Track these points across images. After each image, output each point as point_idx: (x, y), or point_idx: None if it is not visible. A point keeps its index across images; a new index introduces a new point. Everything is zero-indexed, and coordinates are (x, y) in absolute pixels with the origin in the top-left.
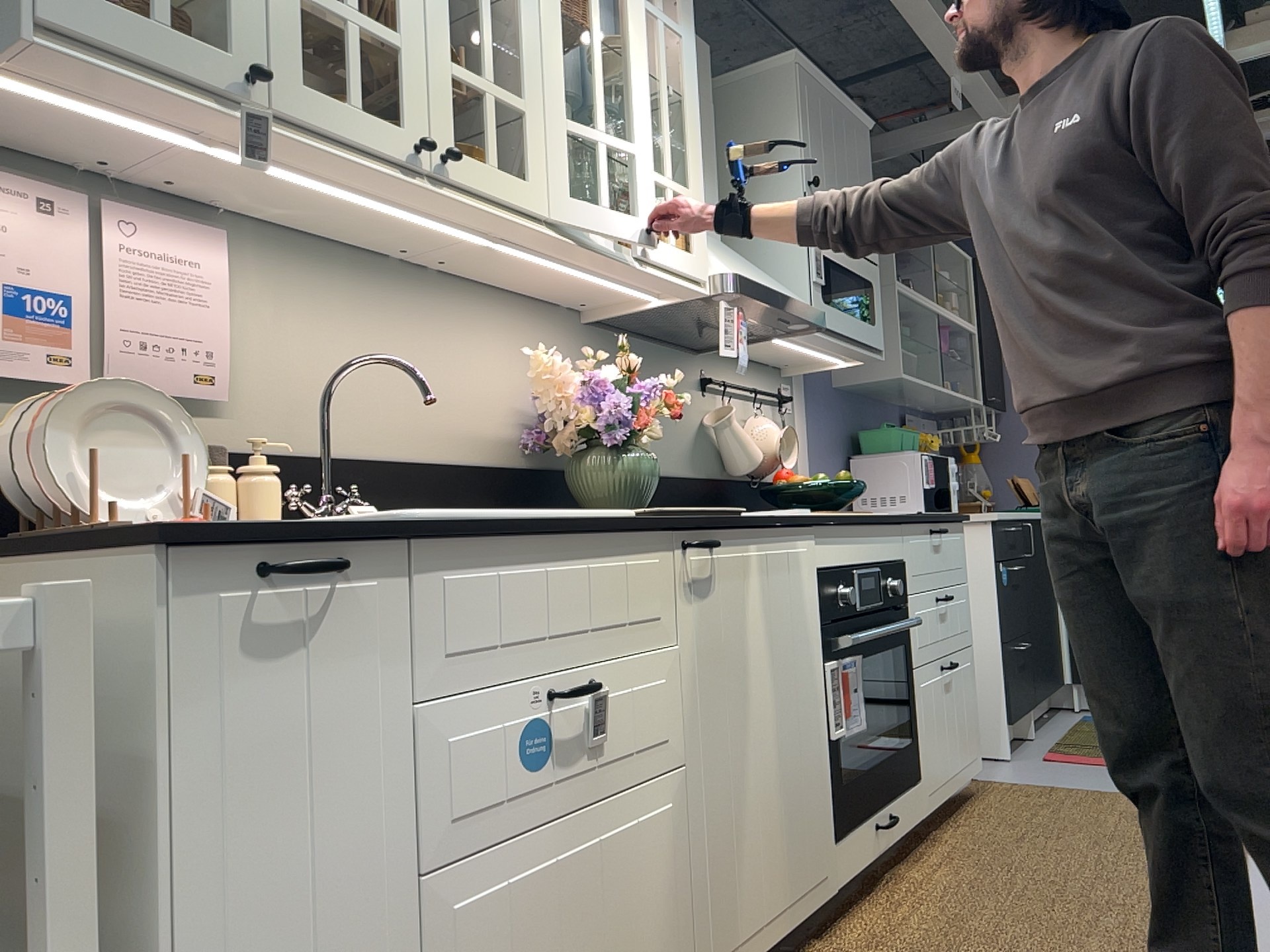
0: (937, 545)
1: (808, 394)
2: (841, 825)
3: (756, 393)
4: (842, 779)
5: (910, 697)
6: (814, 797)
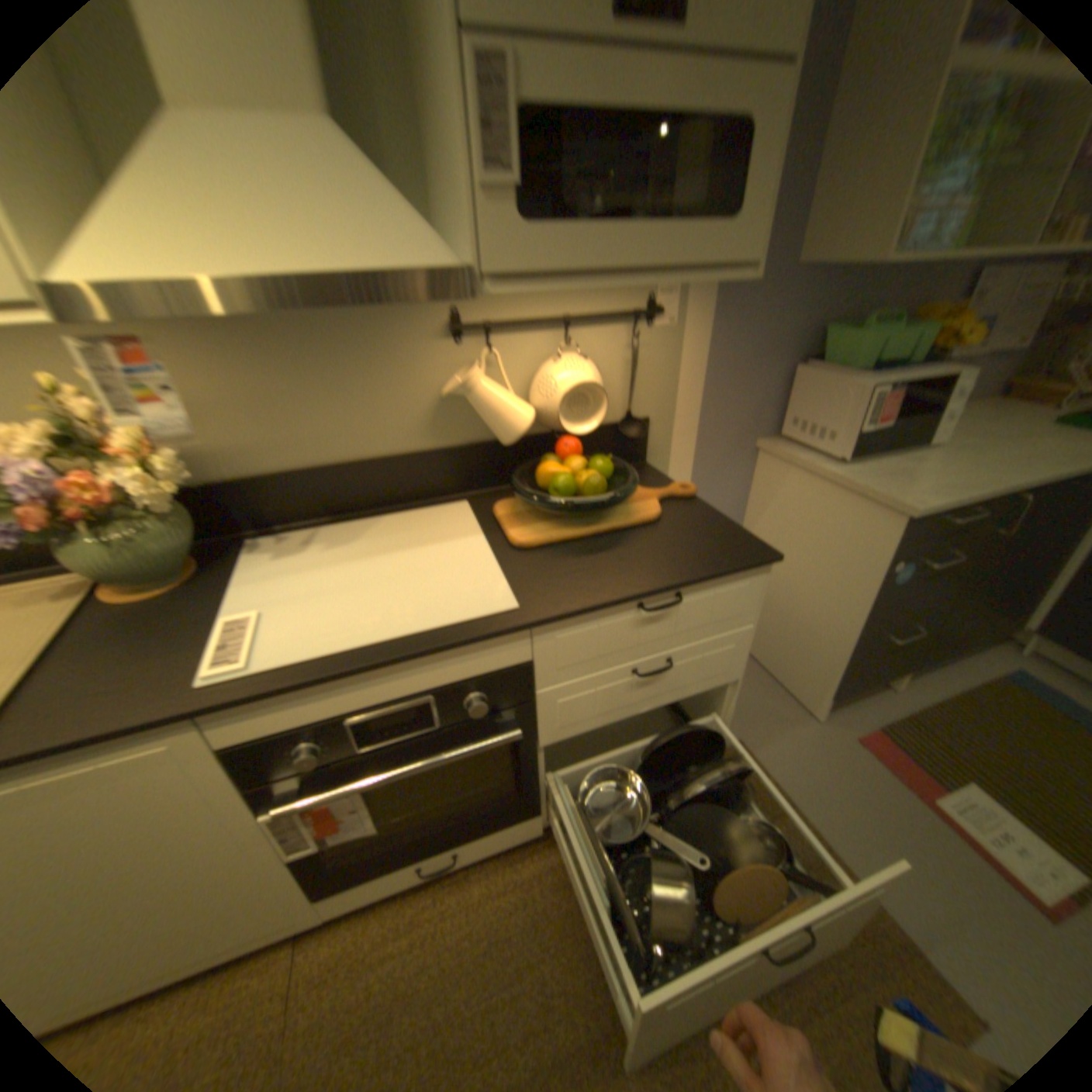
0: (651, 616)
1: (717, 287)
2: (322, 892)
3: (566, 319)
4: (324, 866)
5: (524, 768)
6: (242, 899)
